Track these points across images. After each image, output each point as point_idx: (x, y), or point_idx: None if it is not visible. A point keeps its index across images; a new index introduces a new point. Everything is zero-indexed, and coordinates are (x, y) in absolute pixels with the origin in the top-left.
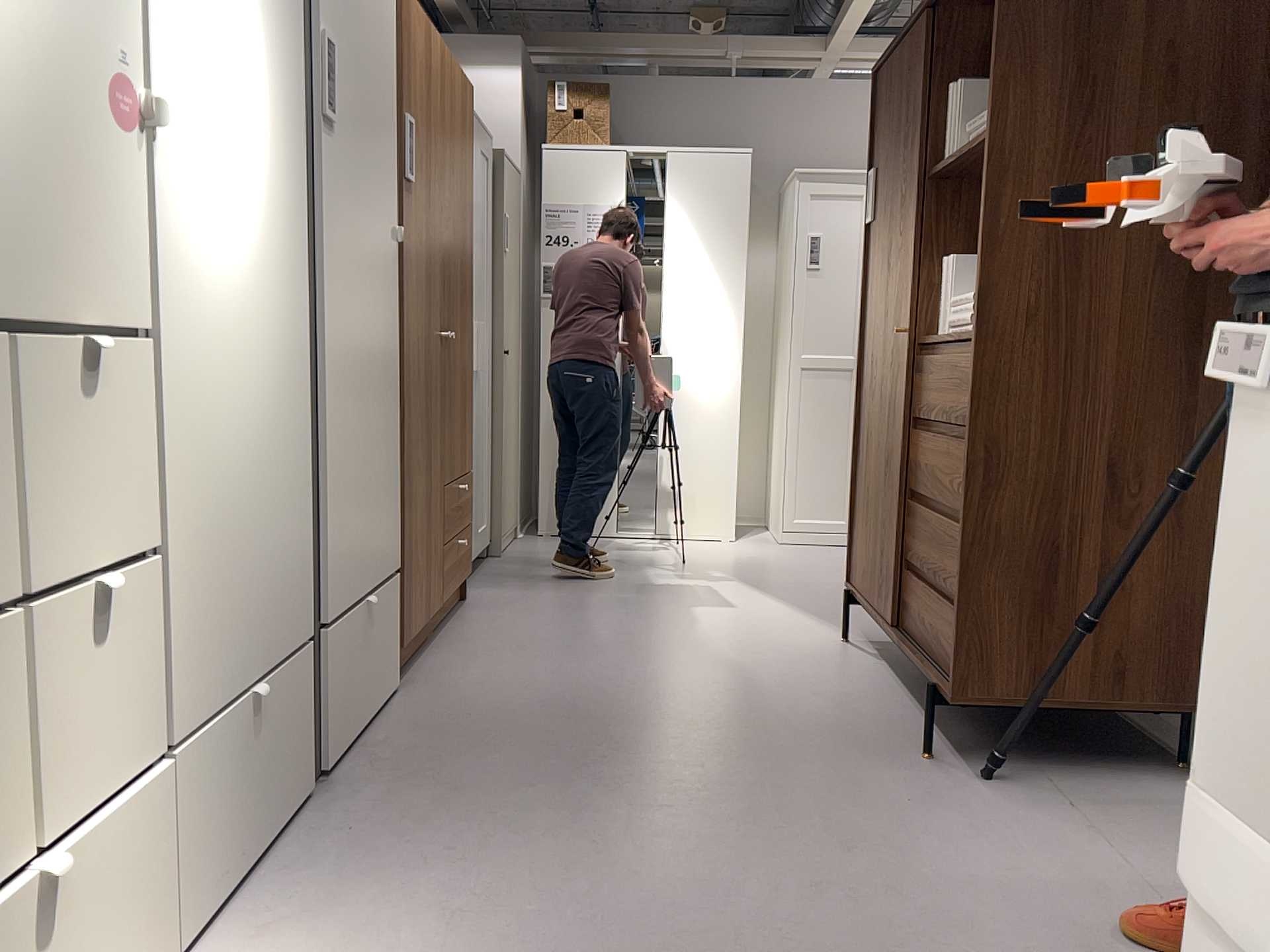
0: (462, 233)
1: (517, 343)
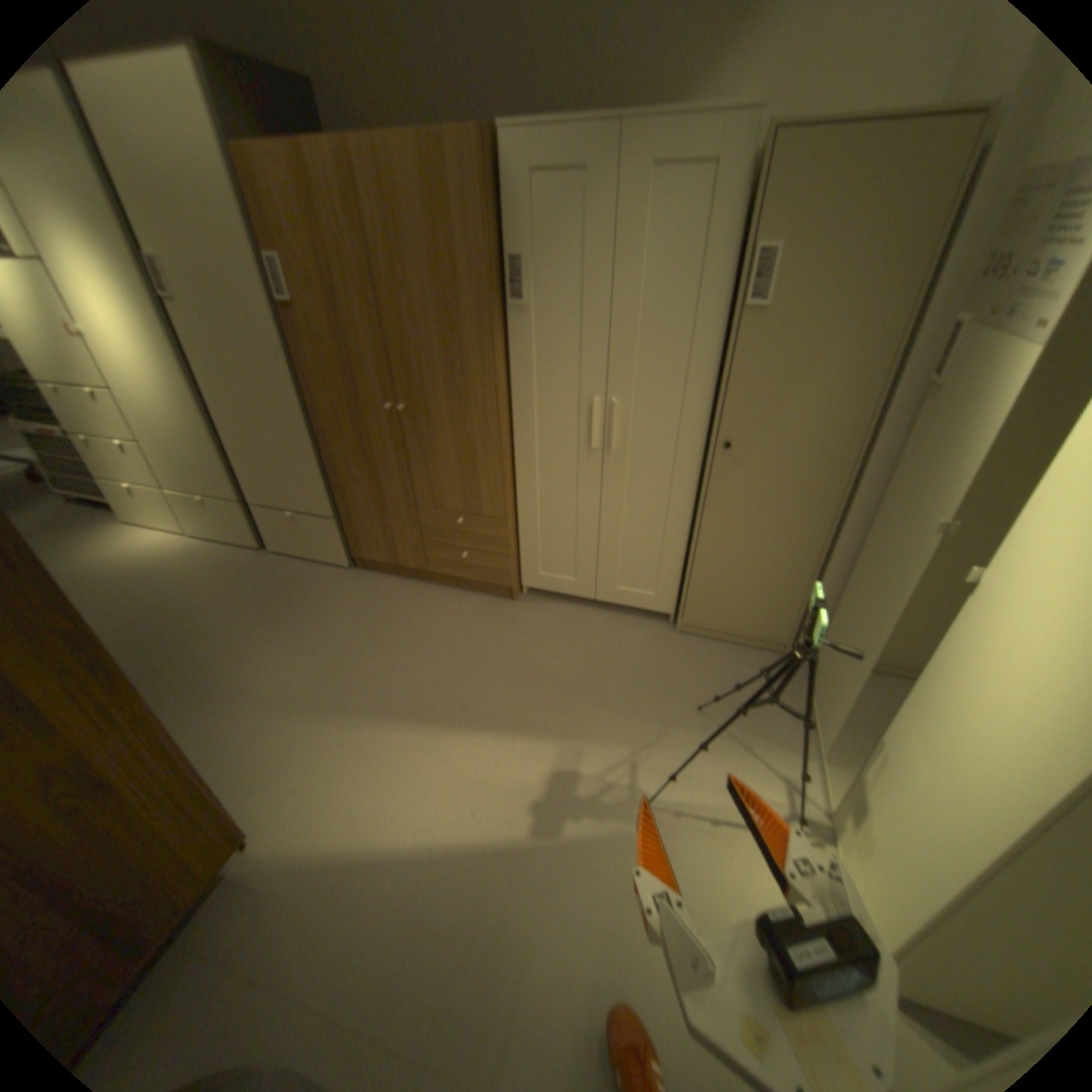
0: (447, 319)
1: (835, 442)
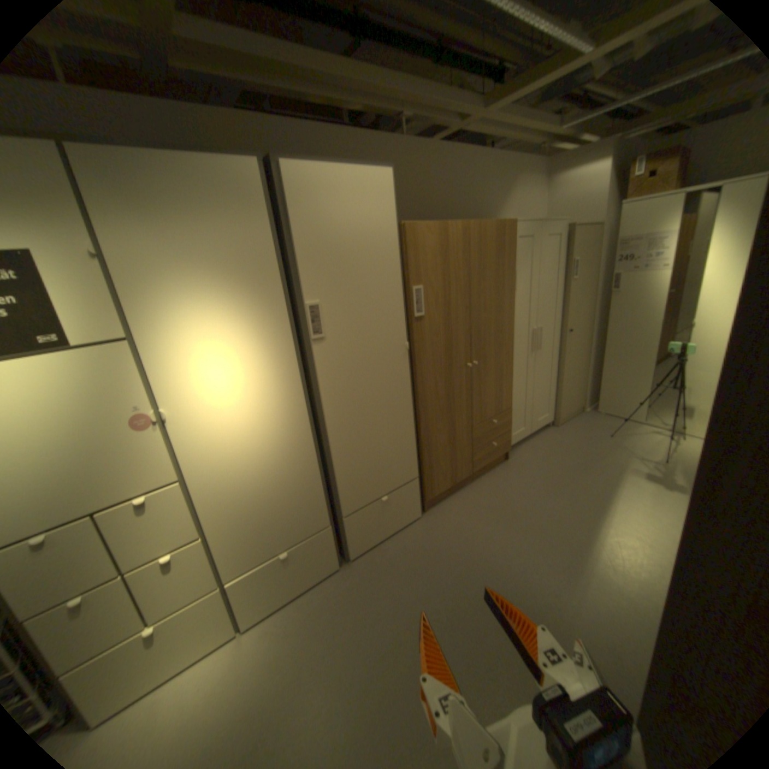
0: (498, 304)
1: (589, 320)
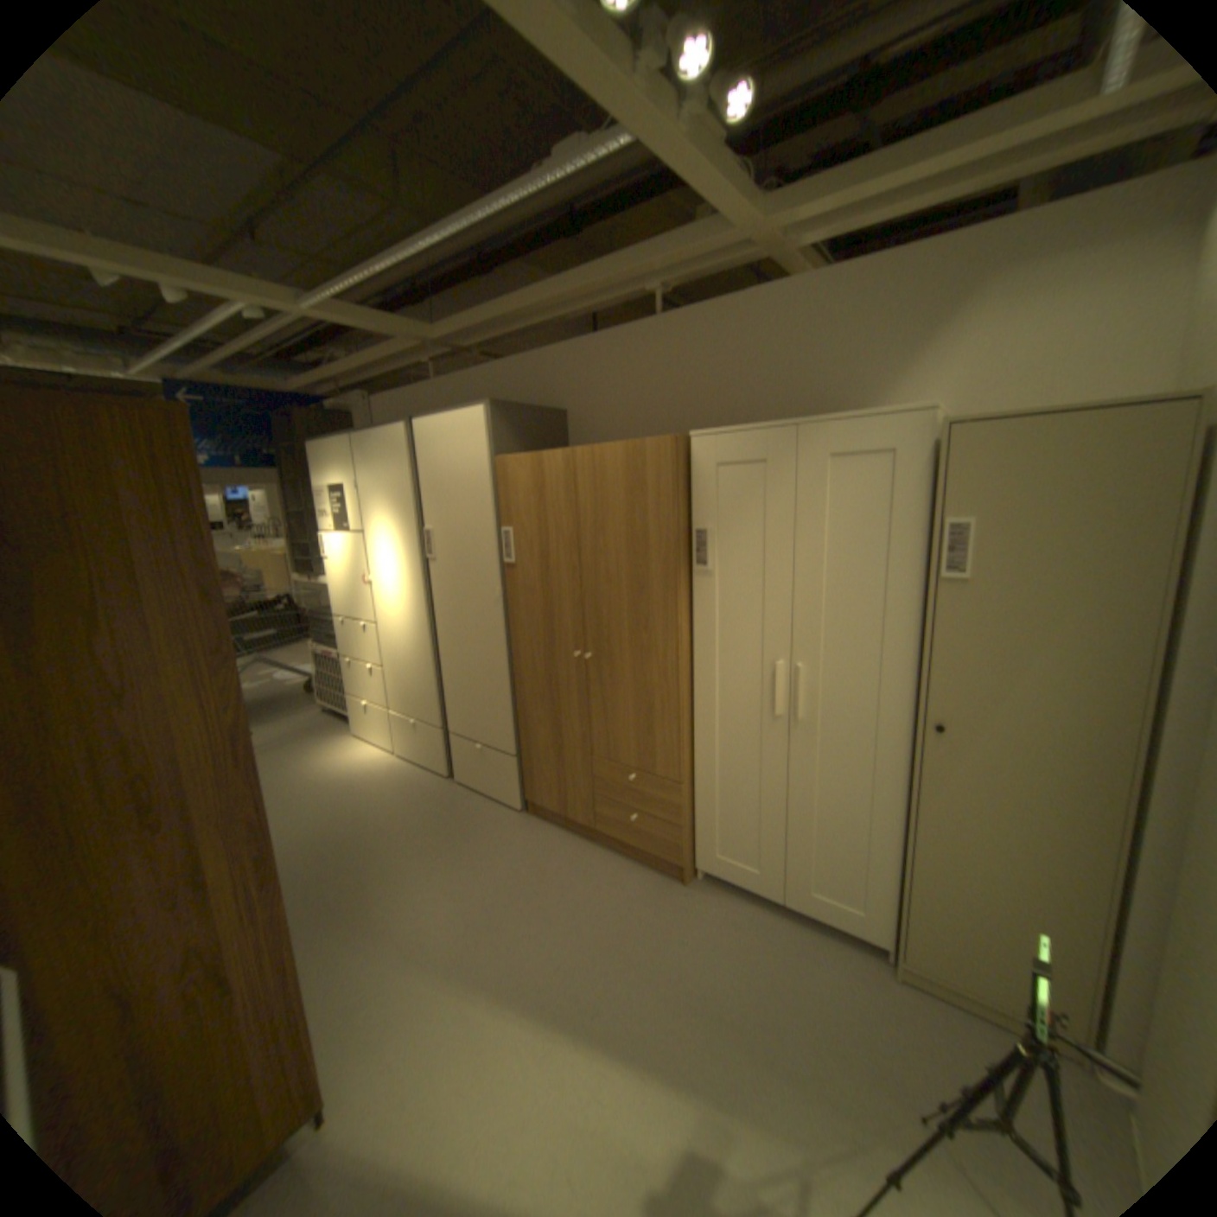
0: (636, 580)
1: (1094, 741)
